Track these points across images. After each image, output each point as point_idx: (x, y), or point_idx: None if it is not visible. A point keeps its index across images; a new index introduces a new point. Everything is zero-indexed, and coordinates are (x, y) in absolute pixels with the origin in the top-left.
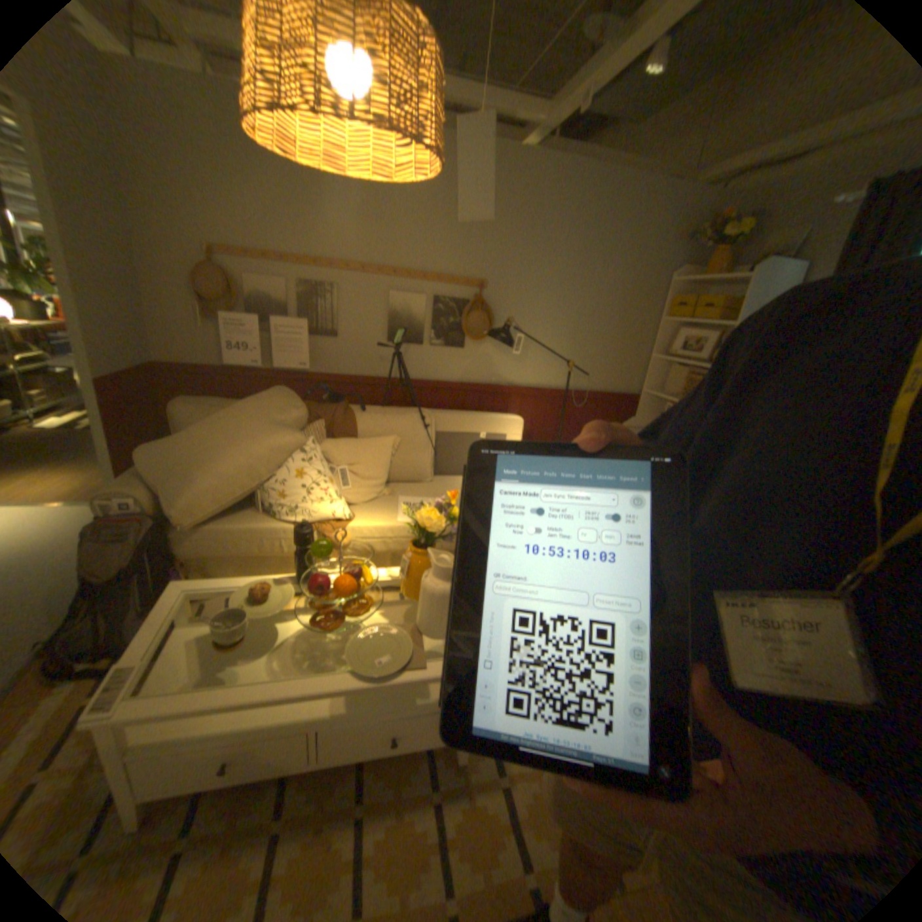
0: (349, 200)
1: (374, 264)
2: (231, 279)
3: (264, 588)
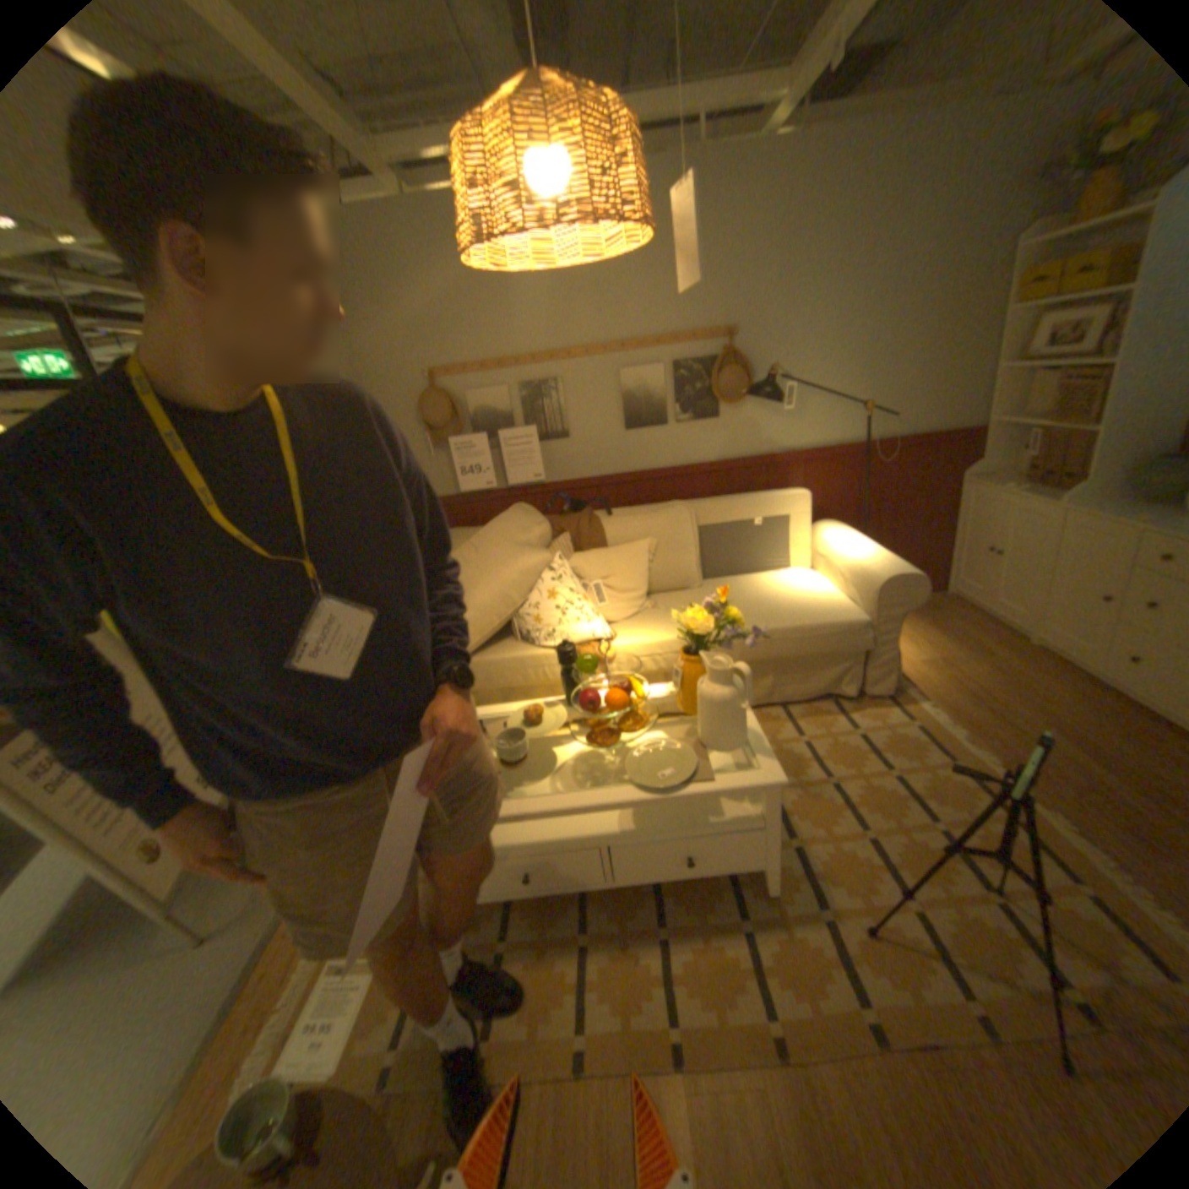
0: (559, 281)
1: (597, 346)
2: (454, 403)
3: (537, 712)
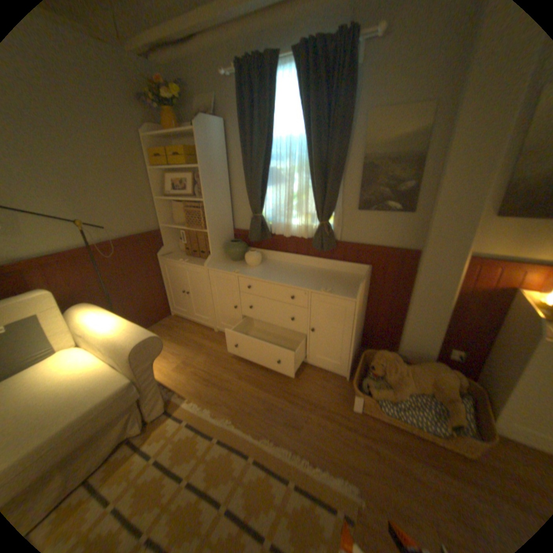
0: None
1: None
2: None
3: None
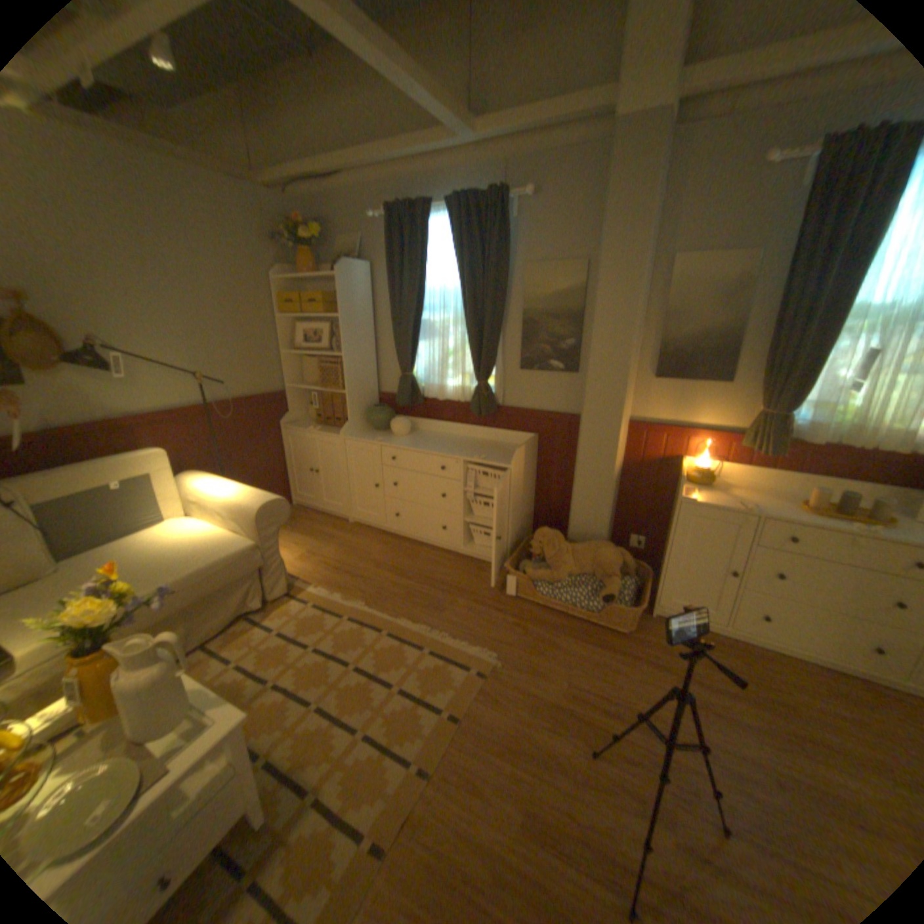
0: None
1: None
2: None
3: None
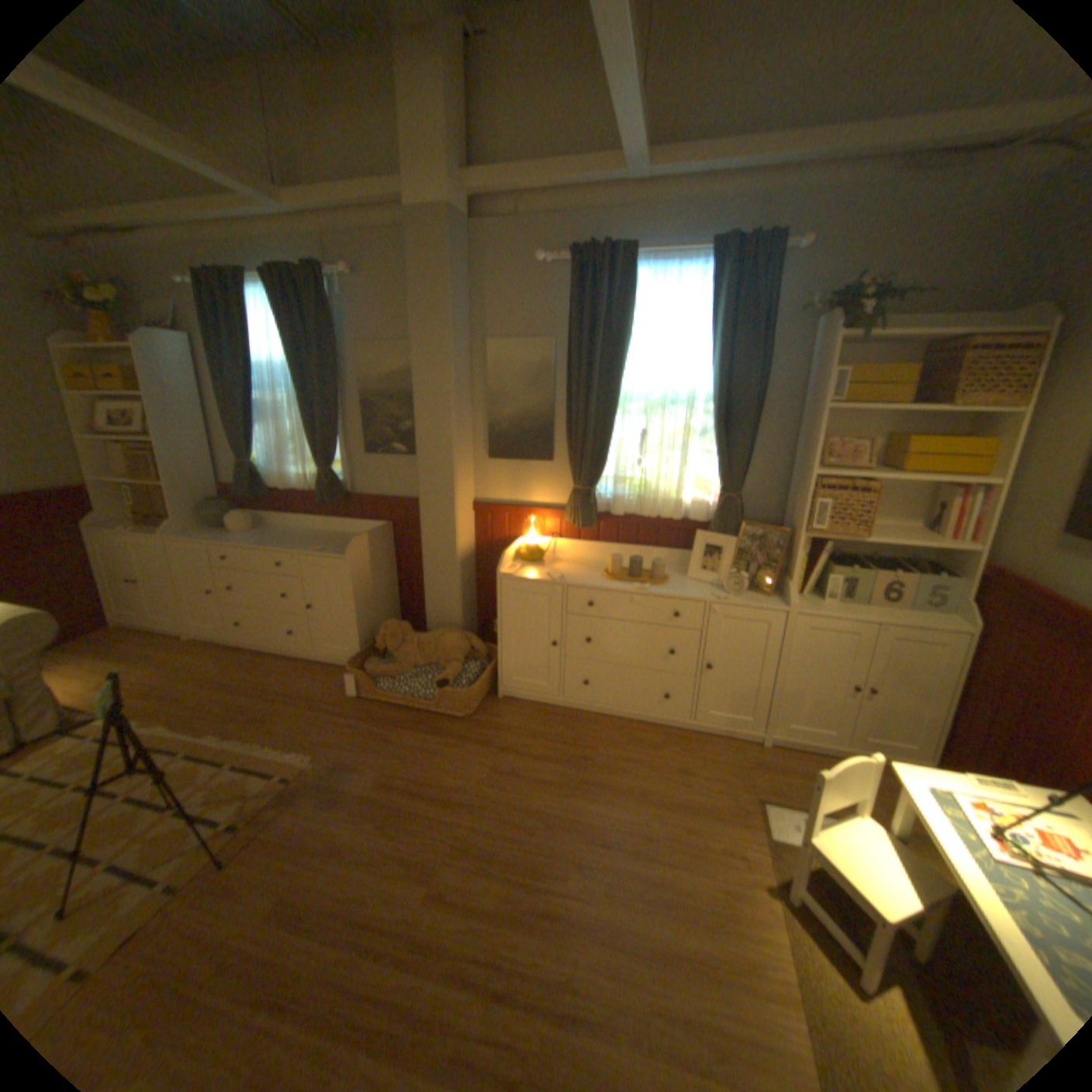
0: None
1: None
2: None
3: None
